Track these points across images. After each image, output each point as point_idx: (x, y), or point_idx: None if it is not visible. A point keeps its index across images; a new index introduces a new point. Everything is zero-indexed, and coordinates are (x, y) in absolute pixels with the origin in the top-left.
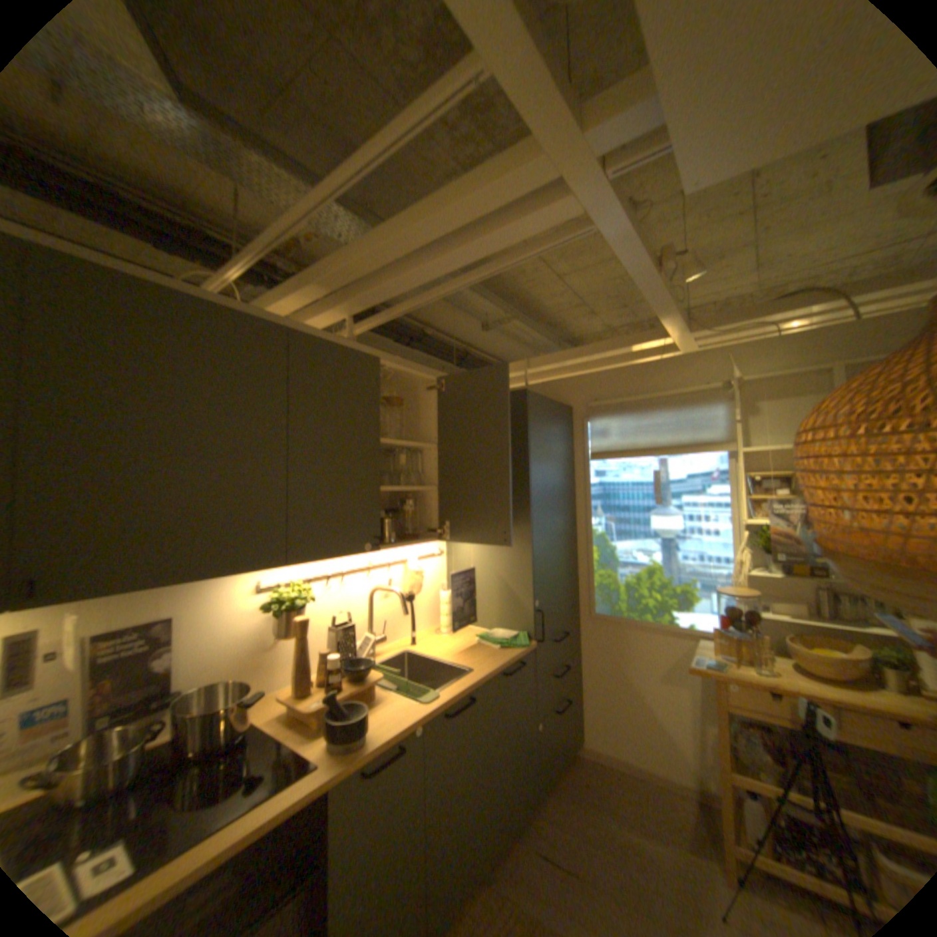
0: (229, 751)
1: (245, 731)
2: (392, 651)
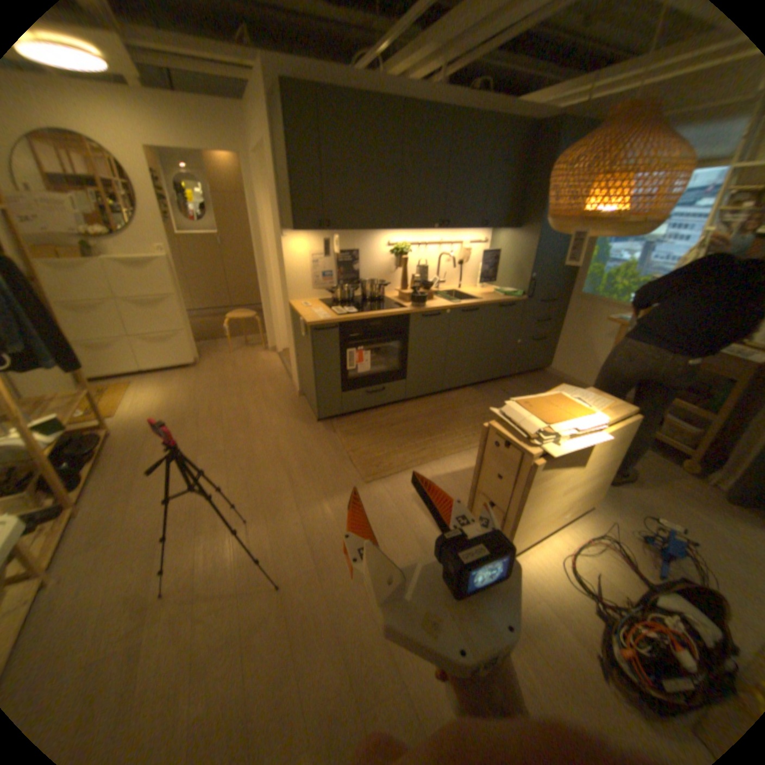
0: (378, 301)
1: (382, 298)
2: (447, 289)
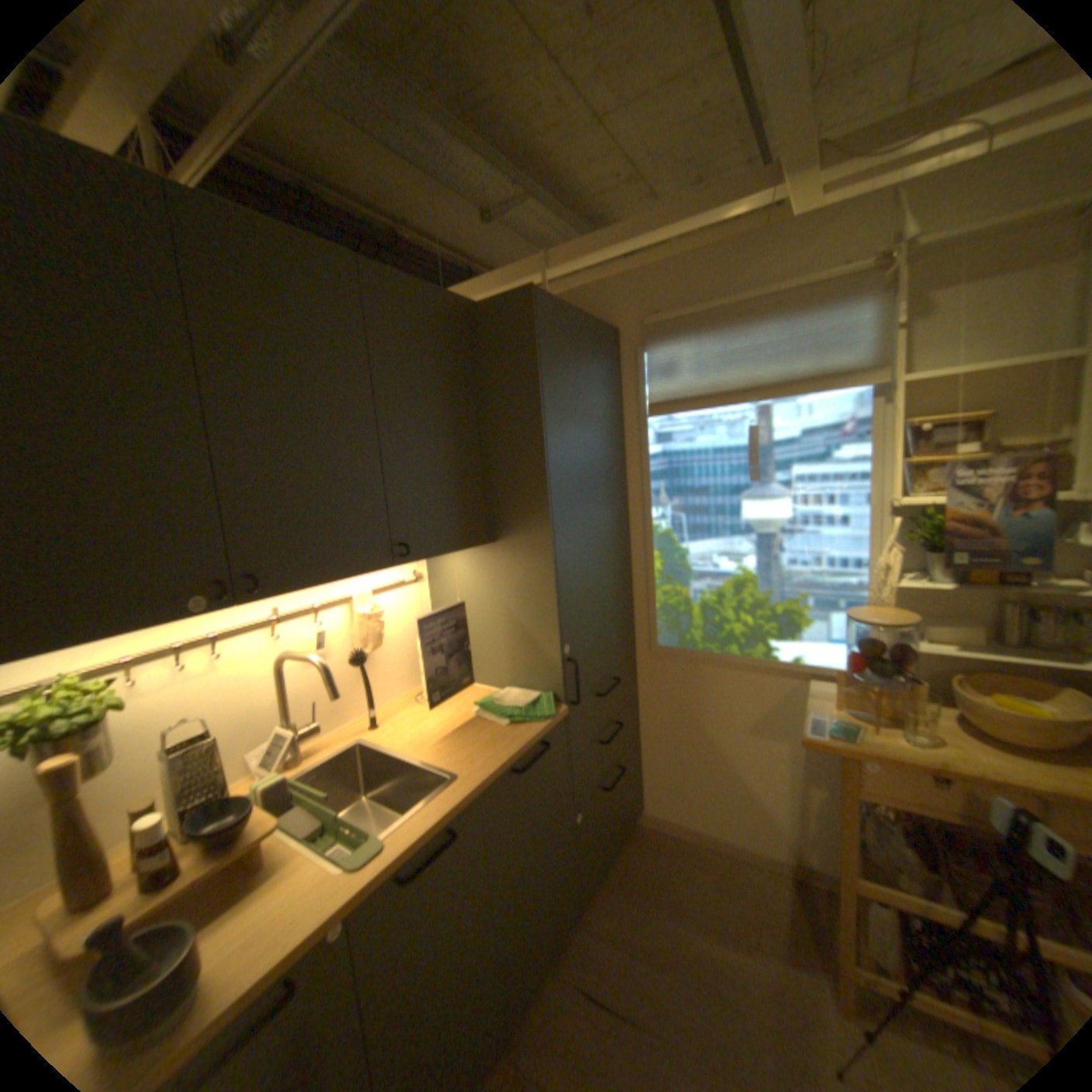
0: None
1: None
2: (336, 744)
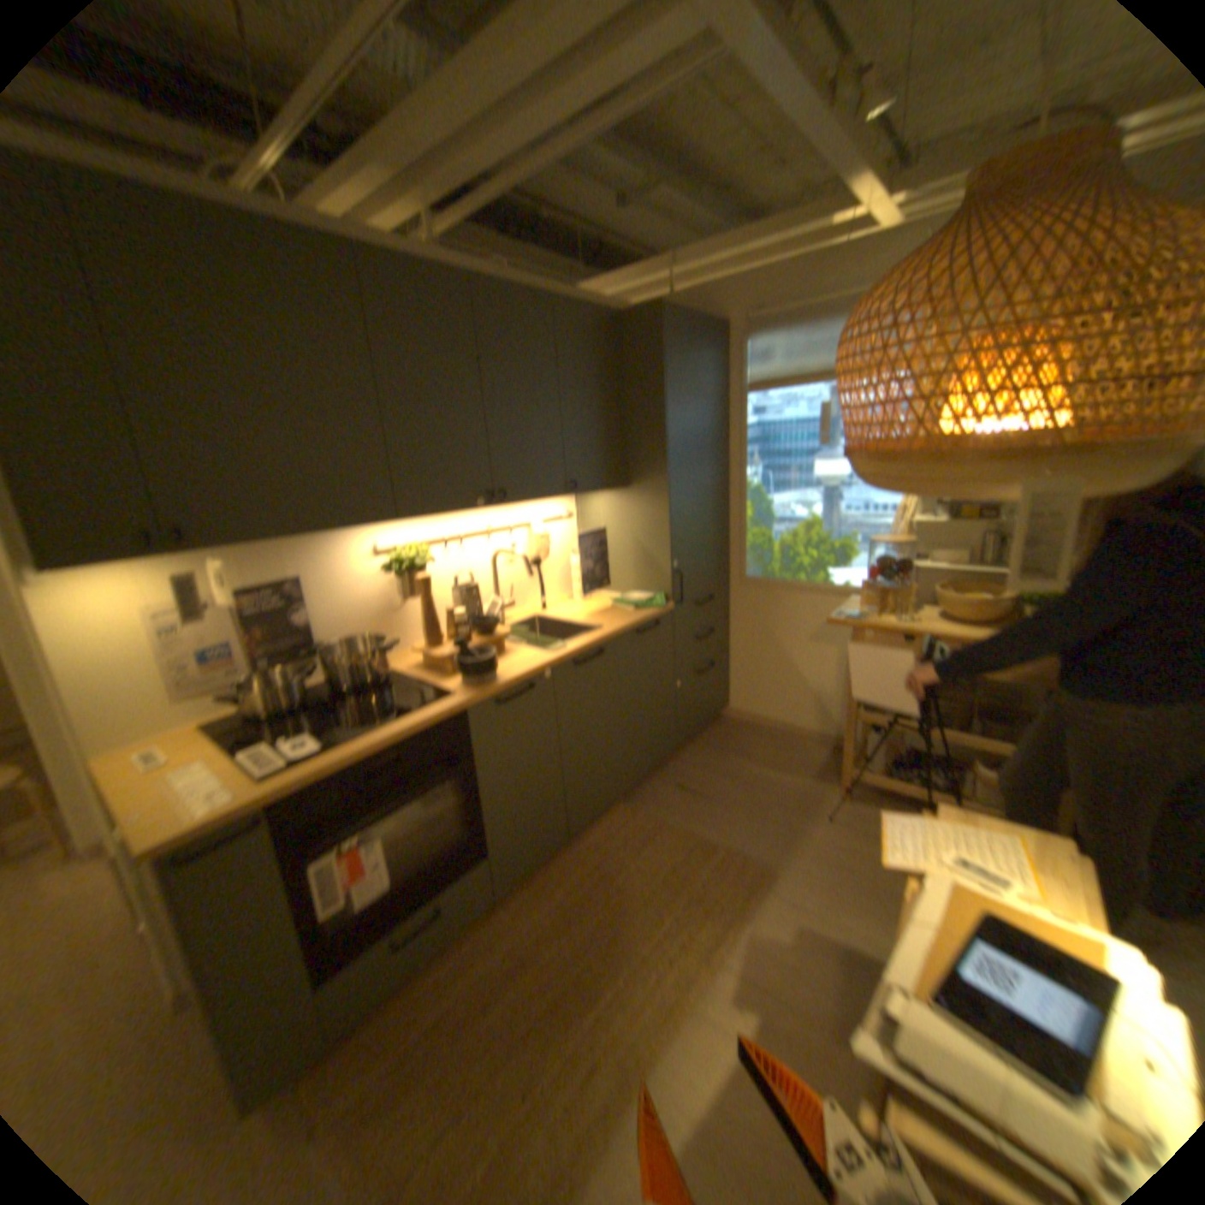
0: (376, 685)
1: (387, 673)
2: (522, 615)
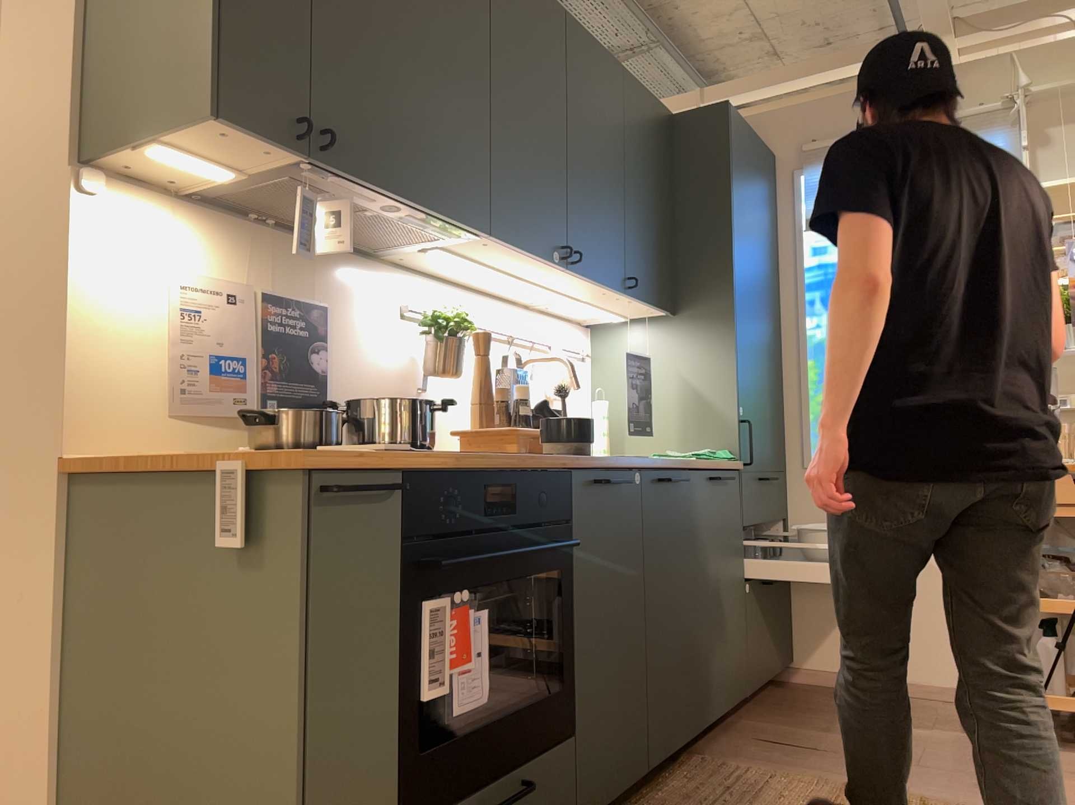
0: None
1: None
2: None
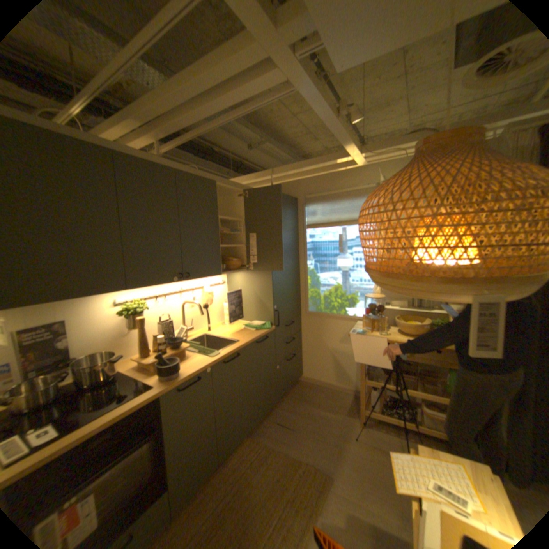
0: (106, 384)
1: (115, 375)
2: (197, 334)
